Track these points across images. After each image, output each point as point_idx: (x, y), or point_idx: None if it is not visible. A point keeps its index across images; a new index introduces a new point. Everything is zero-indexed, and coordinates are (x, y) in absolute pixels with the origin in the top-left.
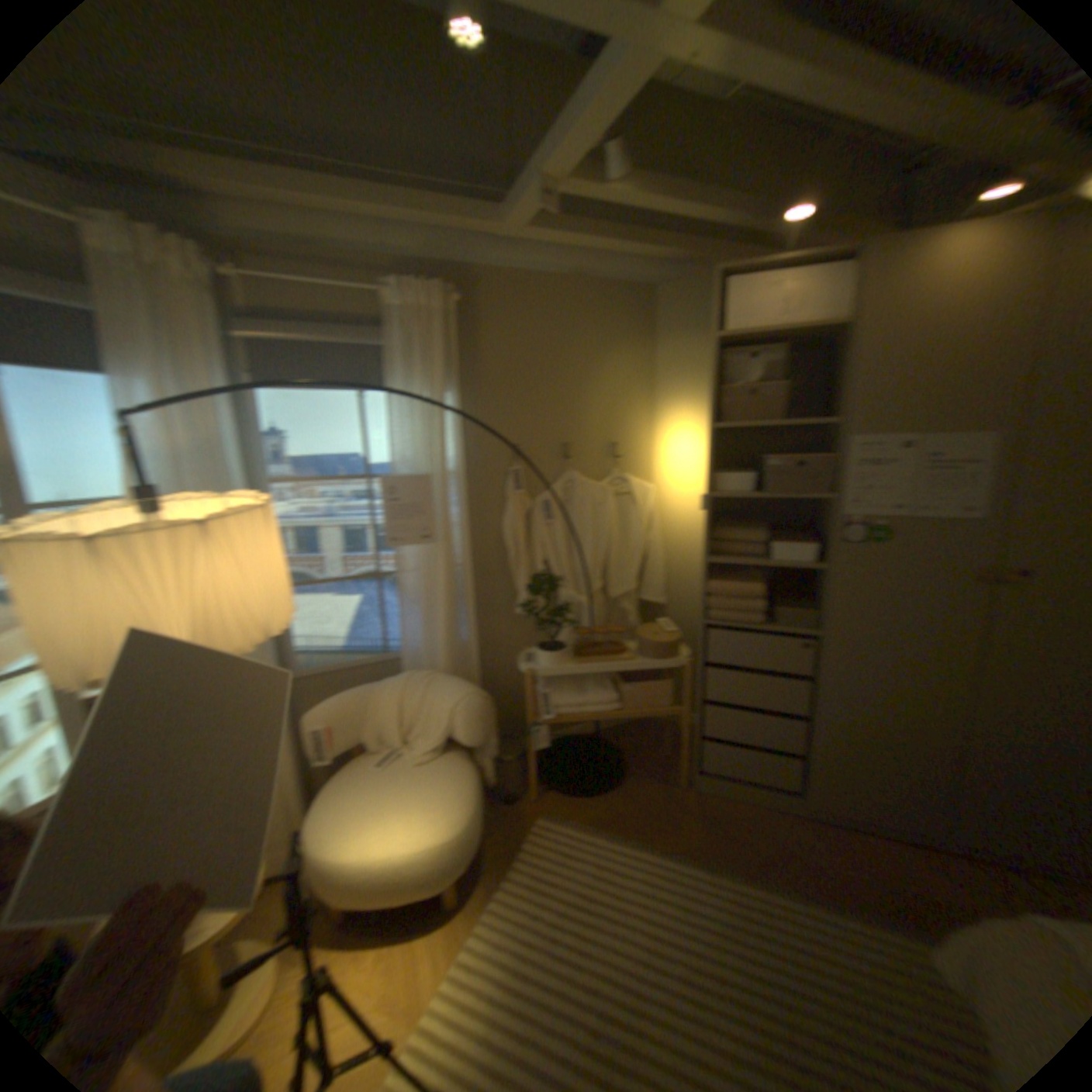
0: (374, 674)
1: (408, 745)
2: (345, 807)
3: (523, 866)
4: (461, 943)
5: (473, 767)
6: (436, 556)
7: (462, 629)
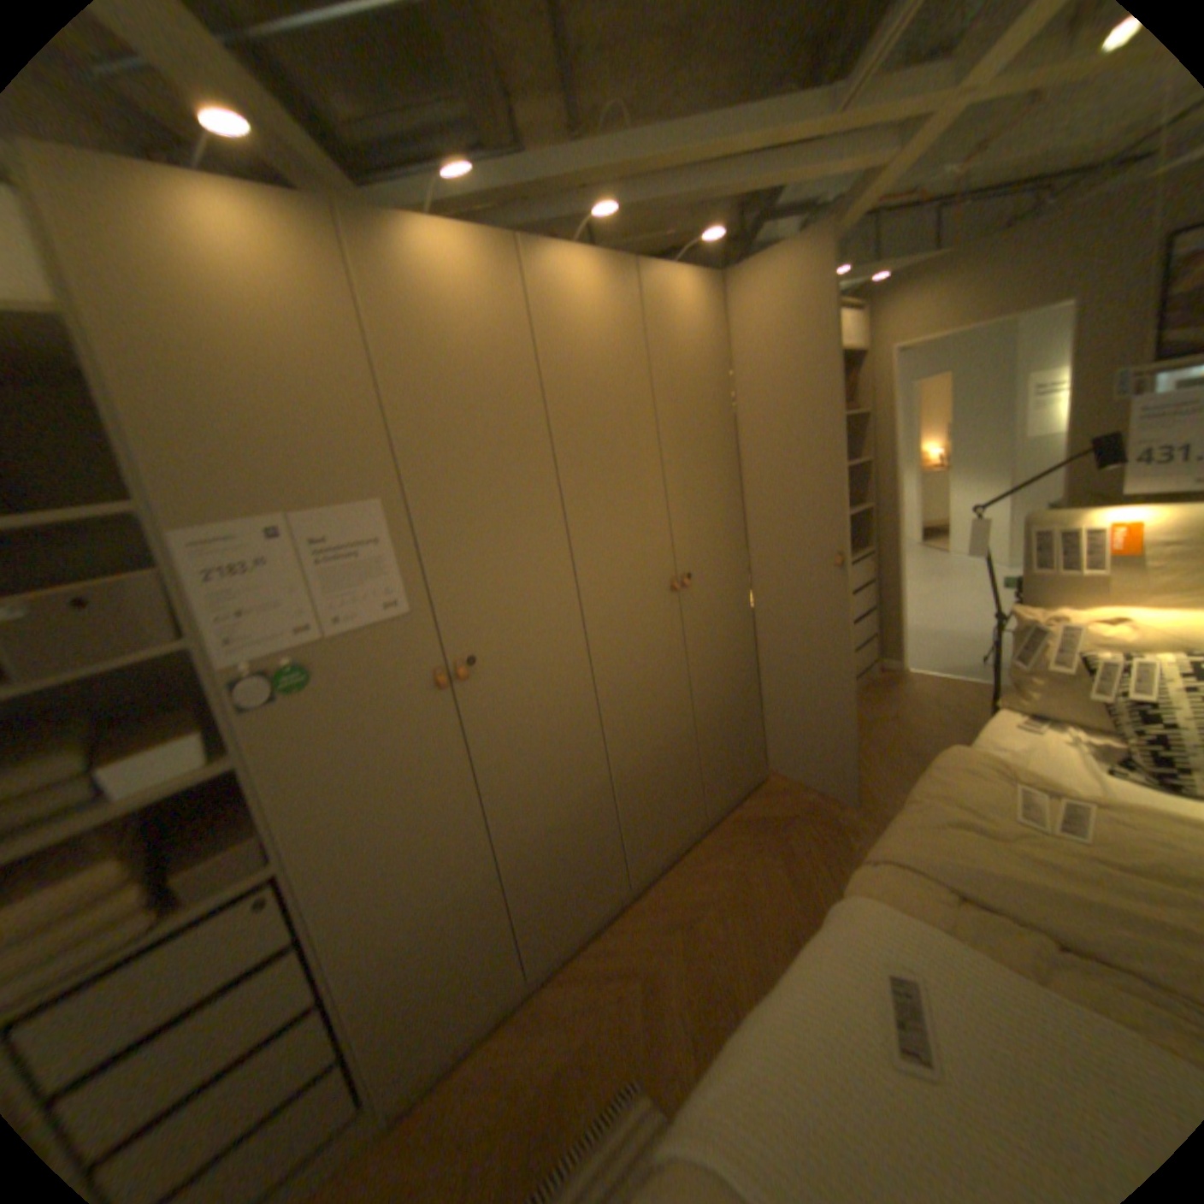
0: None
1: None
2: None
3: None
4: None
5: None
6: None
7: None
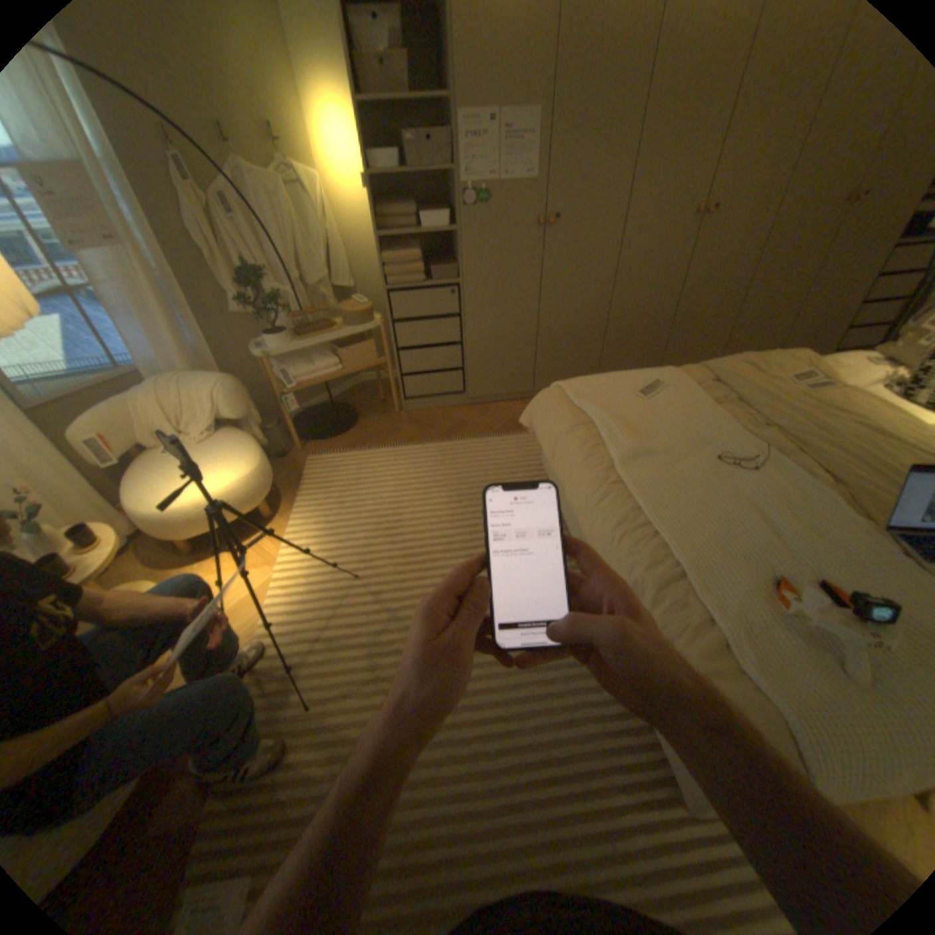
0: (110, 393)
1: (179, 435)
2: (150, 484)
3: (306, 482)
4: (282, 528)
5: (244, 433)
6: (124, 261)
7: (182, 335)
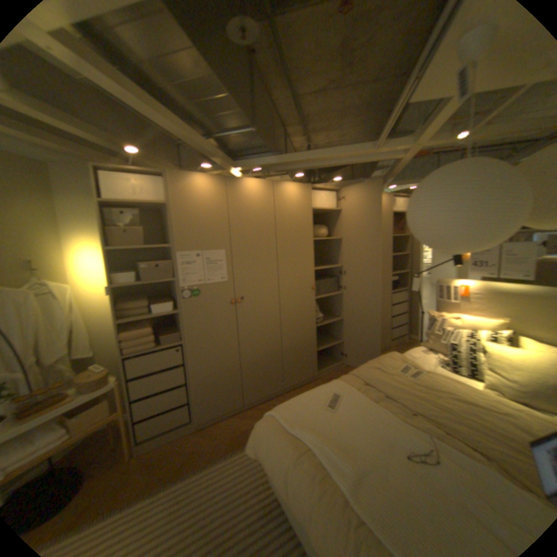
0: None
1: None
2: None
3: None
4: None
5: None
6: None
7: None
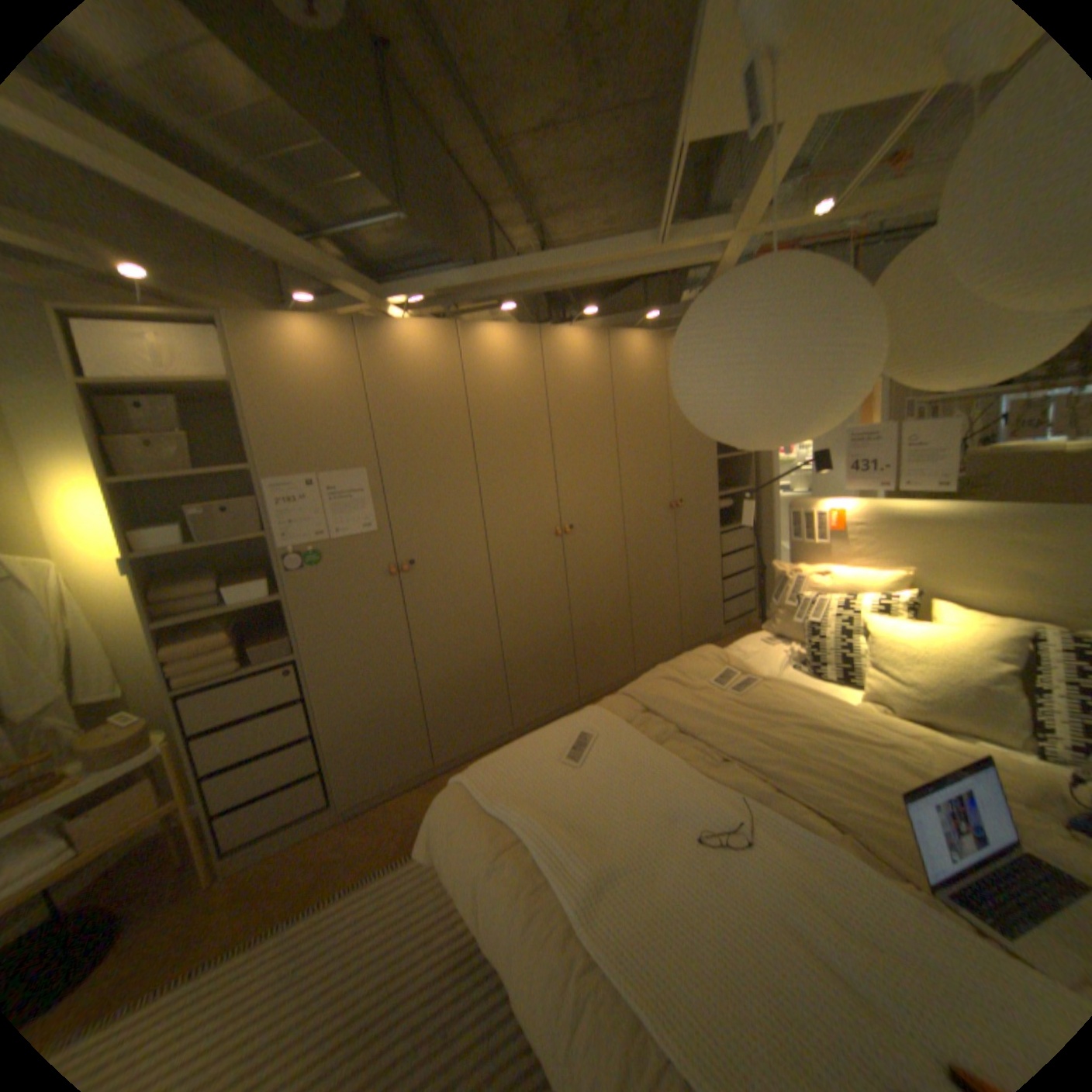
0: None
1: None
2: None
3: None
4: None
5: None
6: None
7: None
